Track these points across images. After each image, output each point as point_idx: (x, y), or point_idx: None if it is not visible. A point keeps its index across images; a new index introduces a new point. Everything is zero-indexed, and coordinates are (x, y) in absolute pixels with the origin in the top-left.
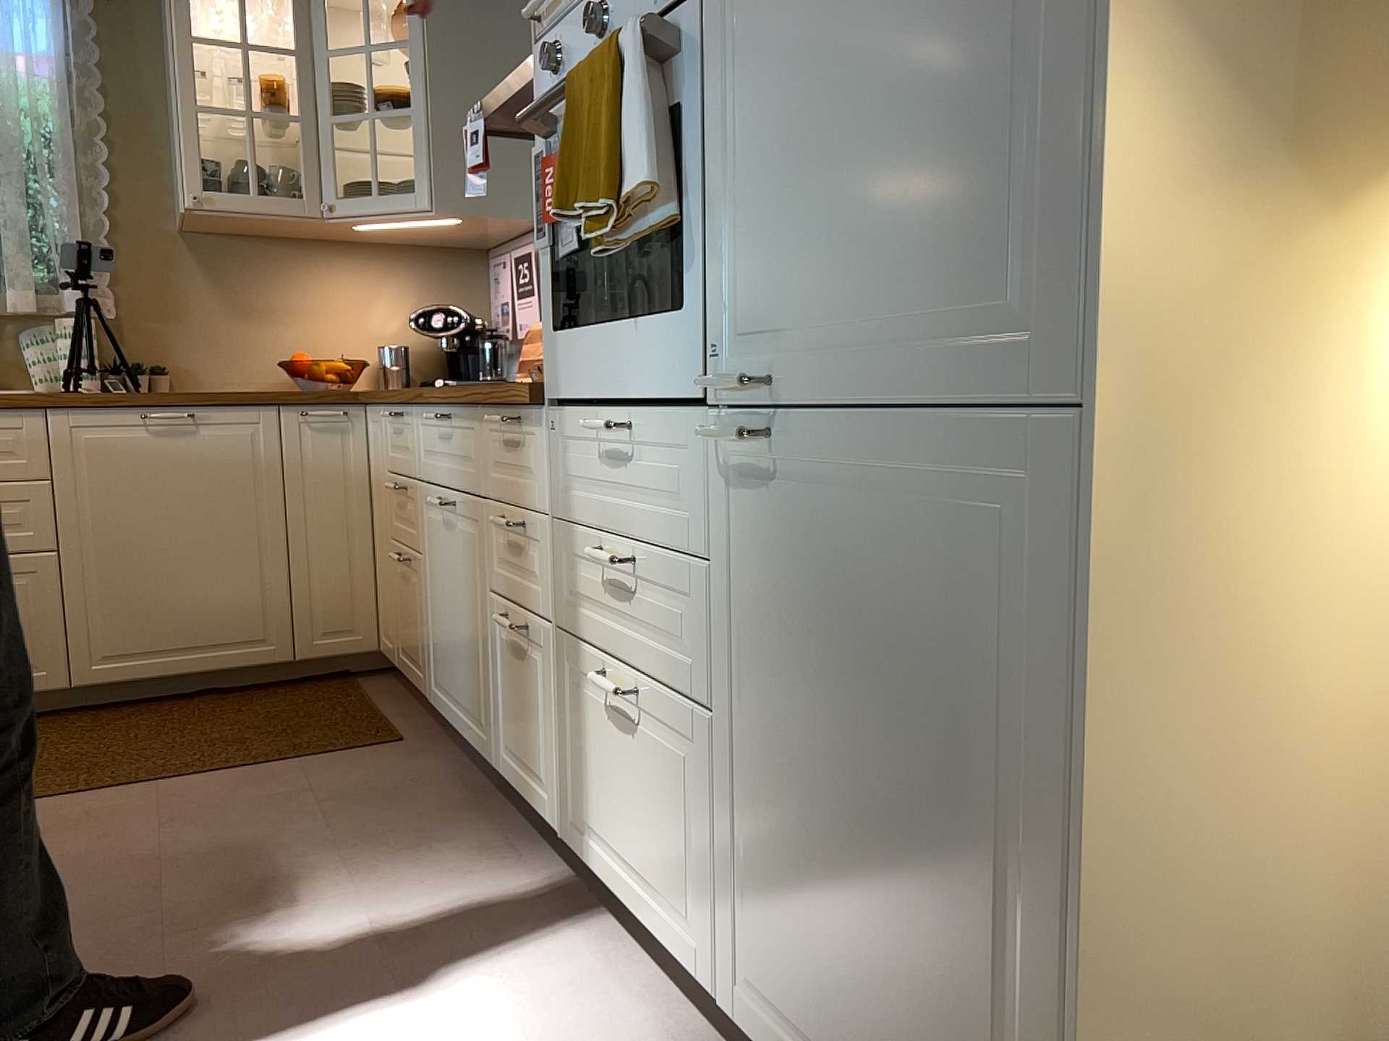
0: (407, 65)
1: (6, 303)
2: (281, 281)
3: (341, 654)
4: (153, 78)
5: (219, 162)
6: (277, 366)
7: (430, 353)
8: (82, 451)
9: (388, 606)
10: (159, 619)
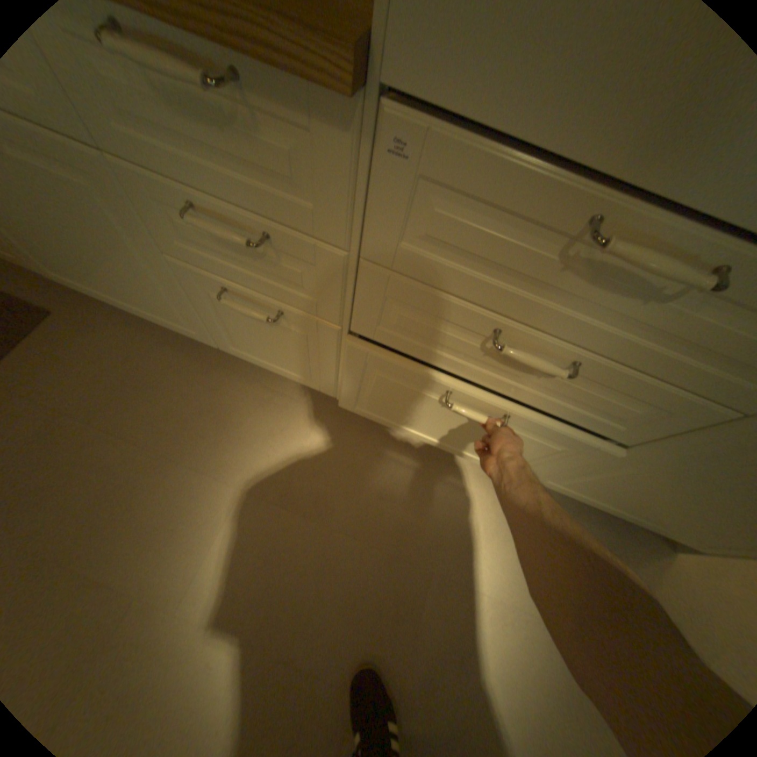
0: None
1: None
2: None
3: None
4: None
5: None
6: None
7: None
8: None
9: None
10: None
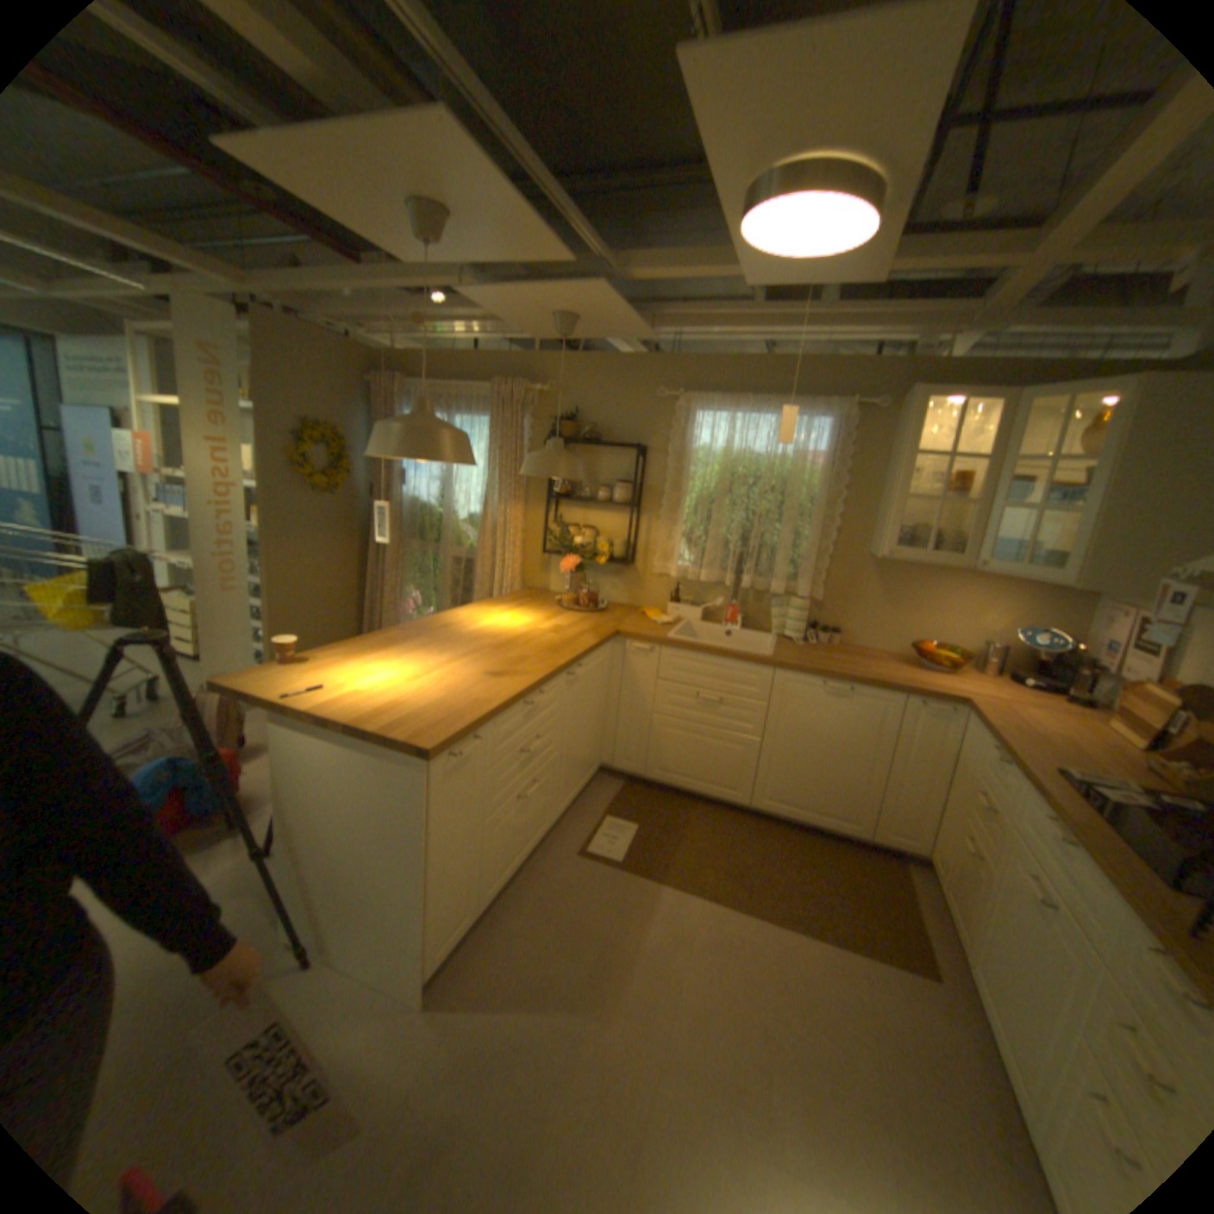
0: (1090, 469)
1: (768, 583)
2: (927, 588)
3: (903, 851)
4: (880, 461)
5: (911, 527)
6: (907, 639)
7: (1025, 650)
8: (787, 693)
9: (949, 850)
10: (802, 791)
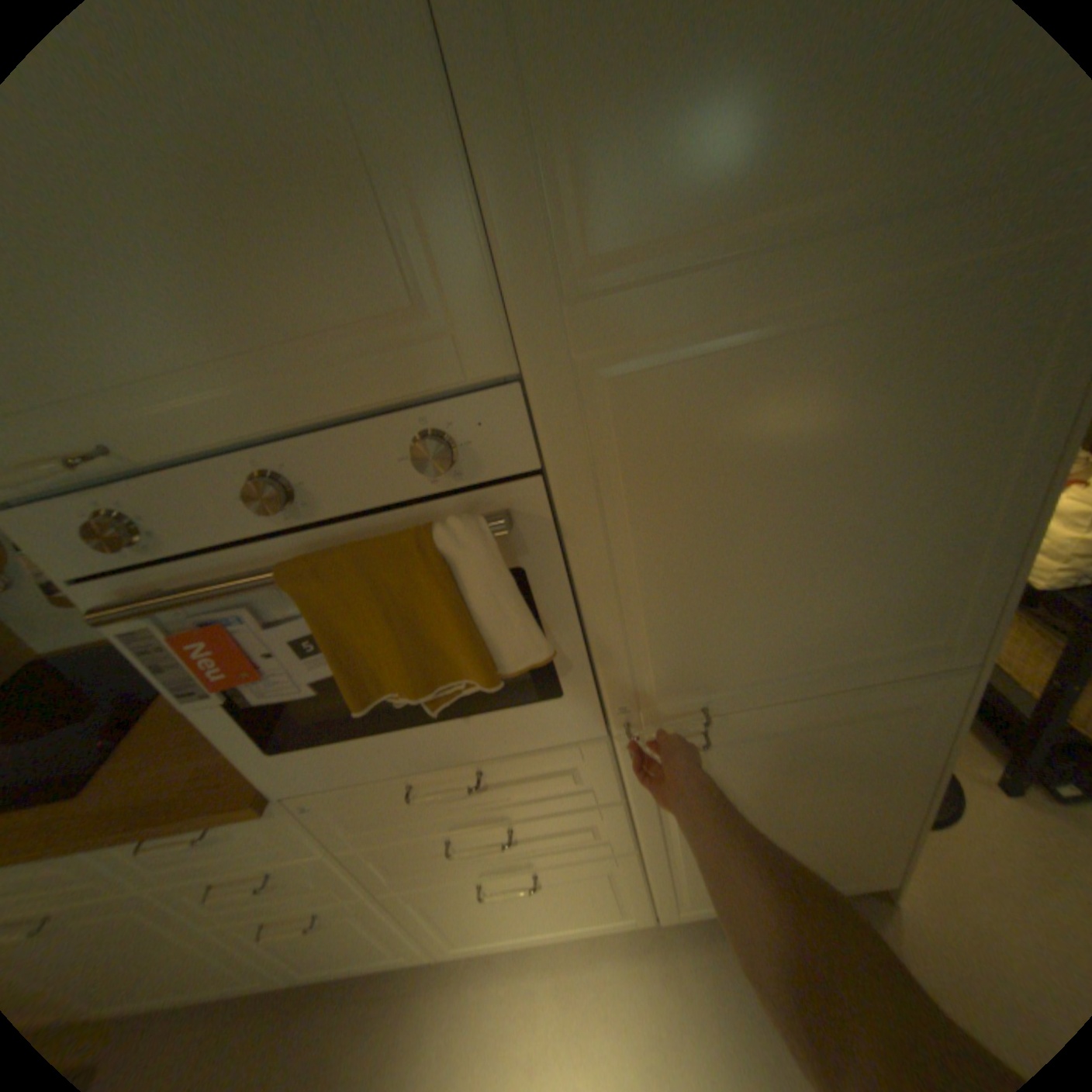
0: None
1: None
2: None
3: None
4: None
5: None
6: None
7: None
8: None
9: None
10: None
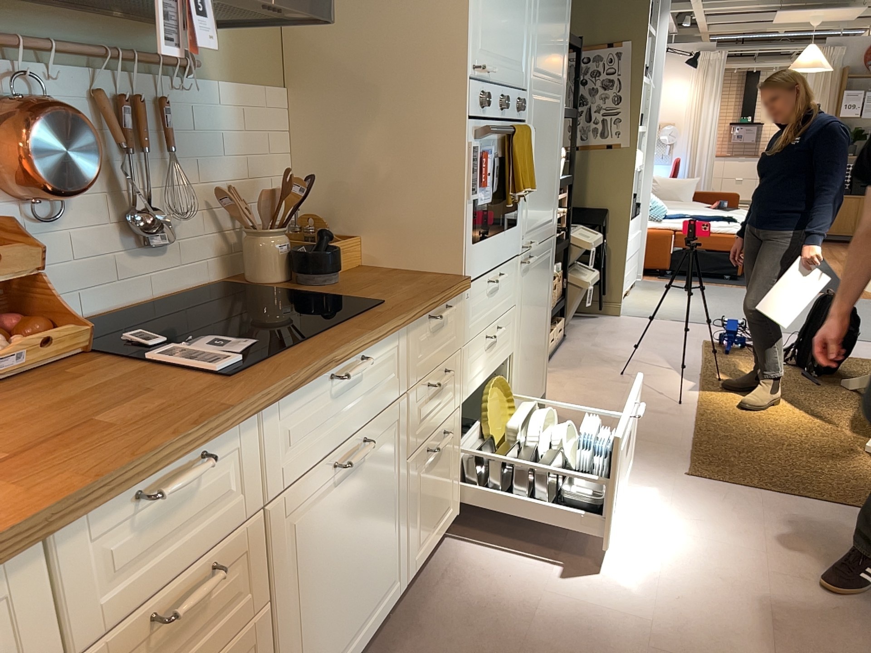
0: None
1: None
2: None
3: None
4: None
5: None
6: None
7: None
8: None
9: None
10: None
